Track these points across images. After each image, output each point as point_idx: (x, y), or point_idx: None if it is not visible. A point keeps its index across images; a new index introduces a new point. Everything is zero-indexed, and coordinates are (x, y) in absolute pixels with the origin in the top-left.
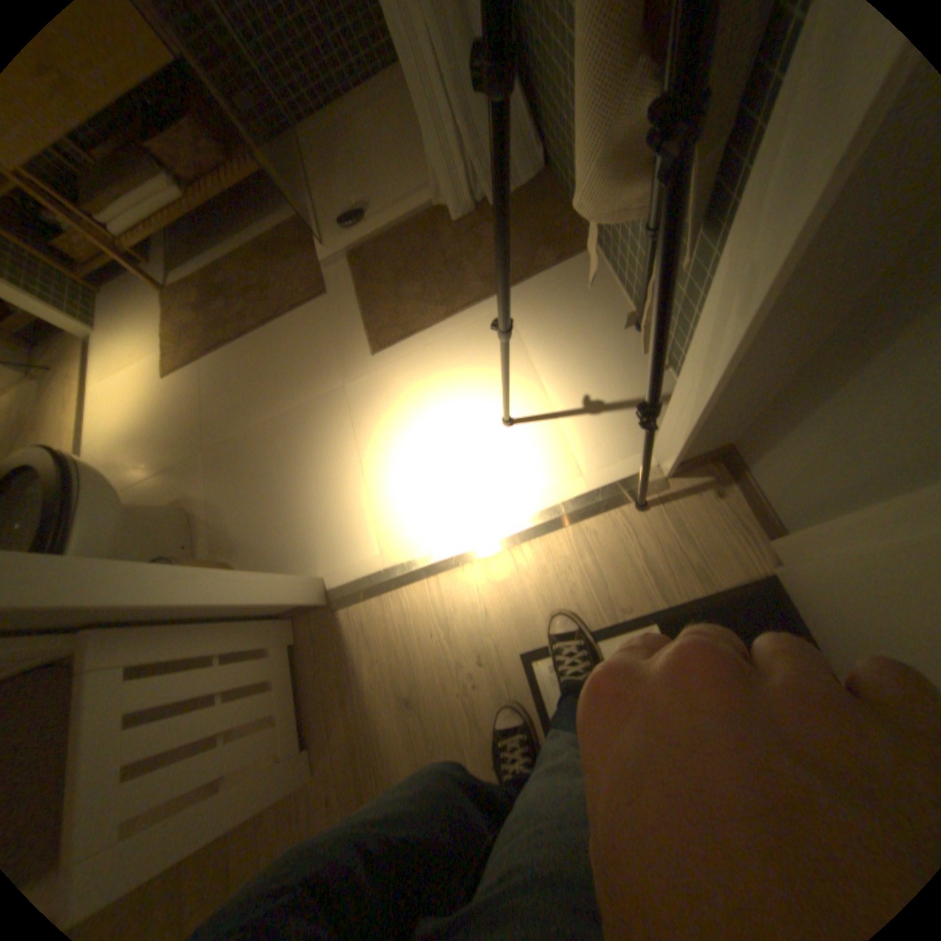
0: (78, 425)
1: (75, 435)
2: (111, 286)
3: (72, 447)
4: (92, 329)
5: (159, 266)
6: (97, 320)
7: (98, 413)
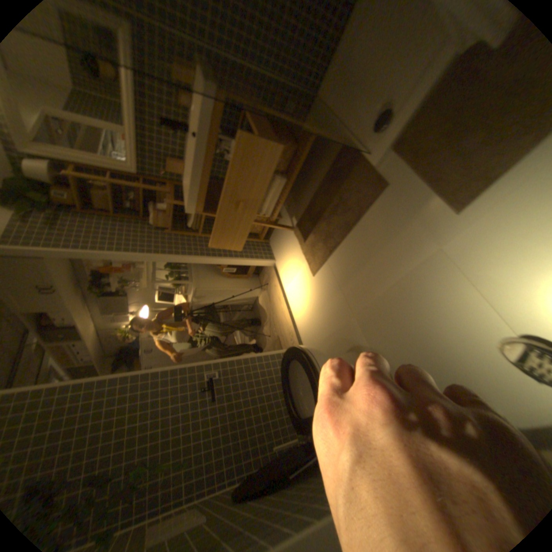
0: (289, 307)
1: (289, 313)
2: (272, 235)
3: (290, 319)
4: (274, 259)
5: (286, 216)
6: (274, 254)
7: (294, 300)
